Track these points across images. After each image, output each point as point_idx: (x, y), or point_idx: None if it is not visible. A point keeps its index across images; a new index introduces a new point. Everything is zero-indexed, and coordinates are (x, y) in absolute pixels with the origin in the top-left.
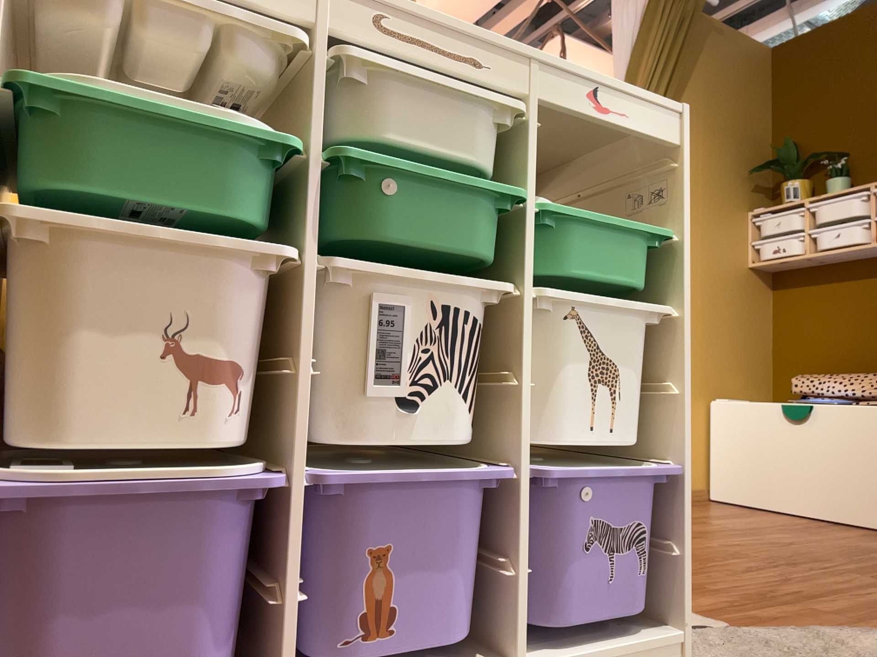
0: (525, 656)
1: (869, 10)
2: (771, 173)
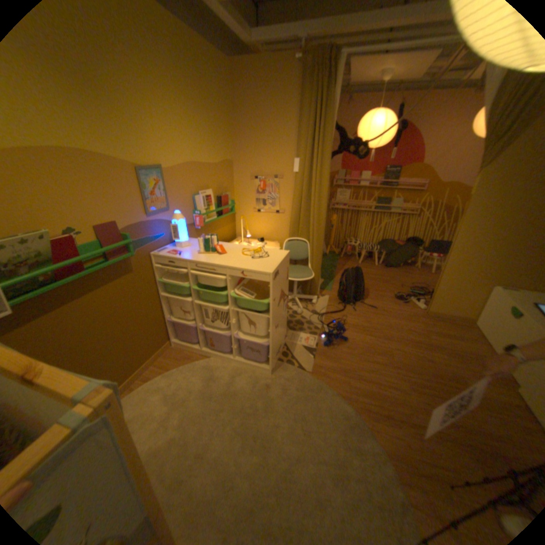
0: (237, 359)
1: None
2: None
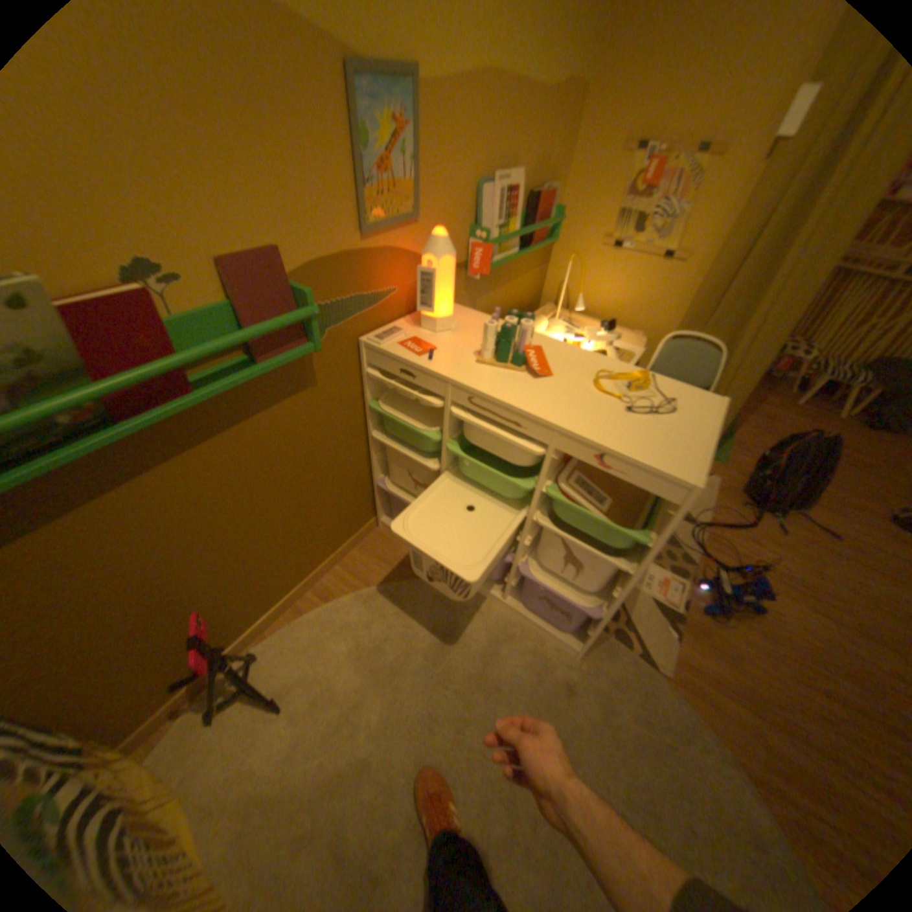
0: (510, 603)
1: None
2: None
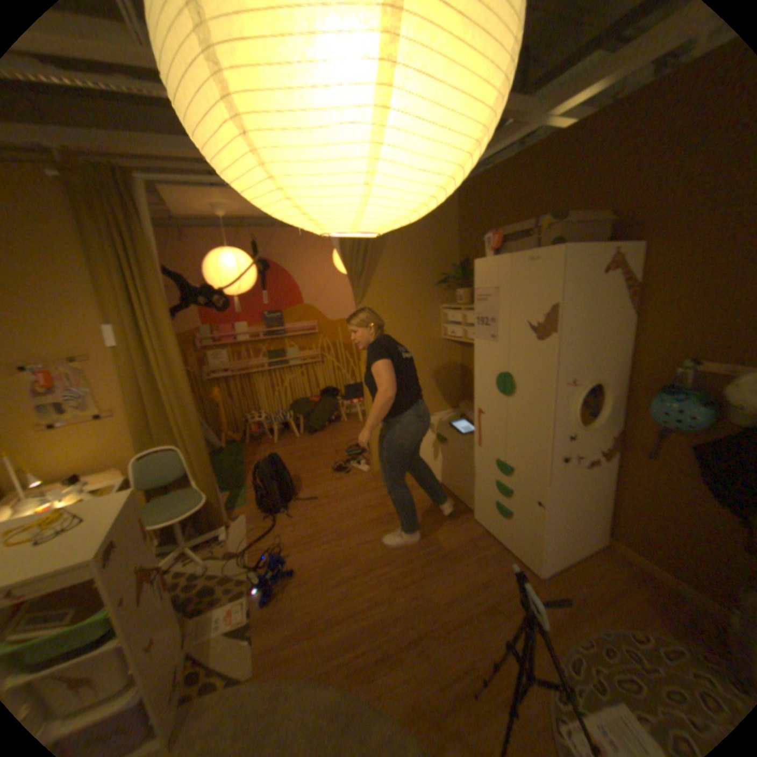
0: None
1: (506, 162)
2: (452, 282)
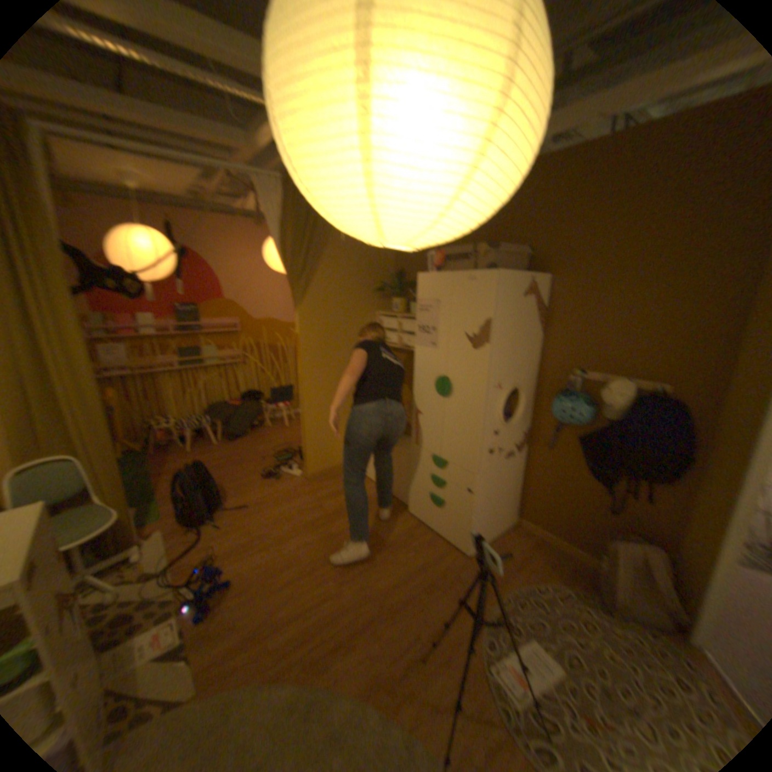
0: None
1: None
2: (390, 293)
